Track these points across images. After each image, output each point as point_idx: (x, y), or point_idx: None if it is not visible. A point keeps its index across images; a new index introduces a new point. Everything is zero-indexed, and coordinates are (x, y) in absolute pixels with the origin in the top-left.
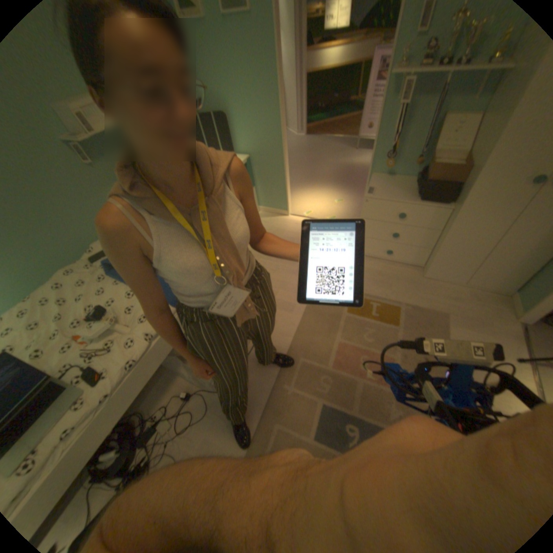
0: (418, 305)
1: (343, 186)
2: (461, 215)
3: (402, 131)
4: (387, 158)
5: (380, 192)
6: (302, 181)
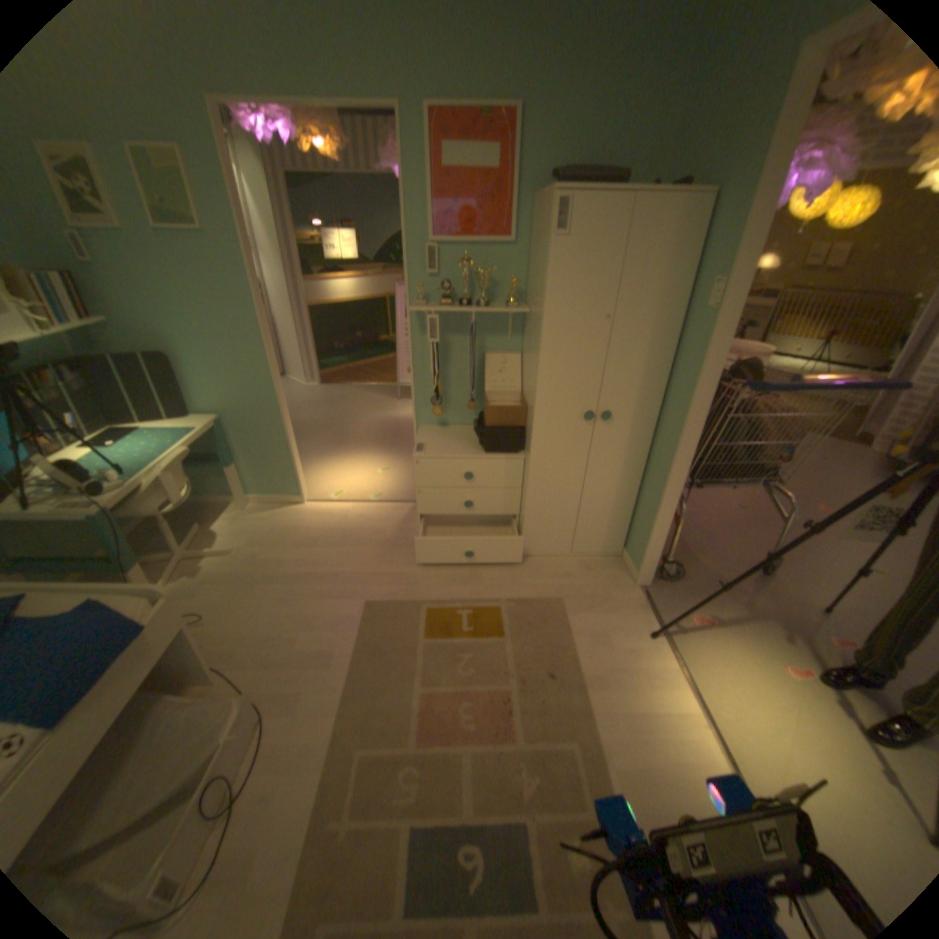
0: (518, 599)
1: (384, 451)
2: (530, 466)
3: (439, 376)
4: (429, 407)
5: (430, 450)
6: (318, 449)
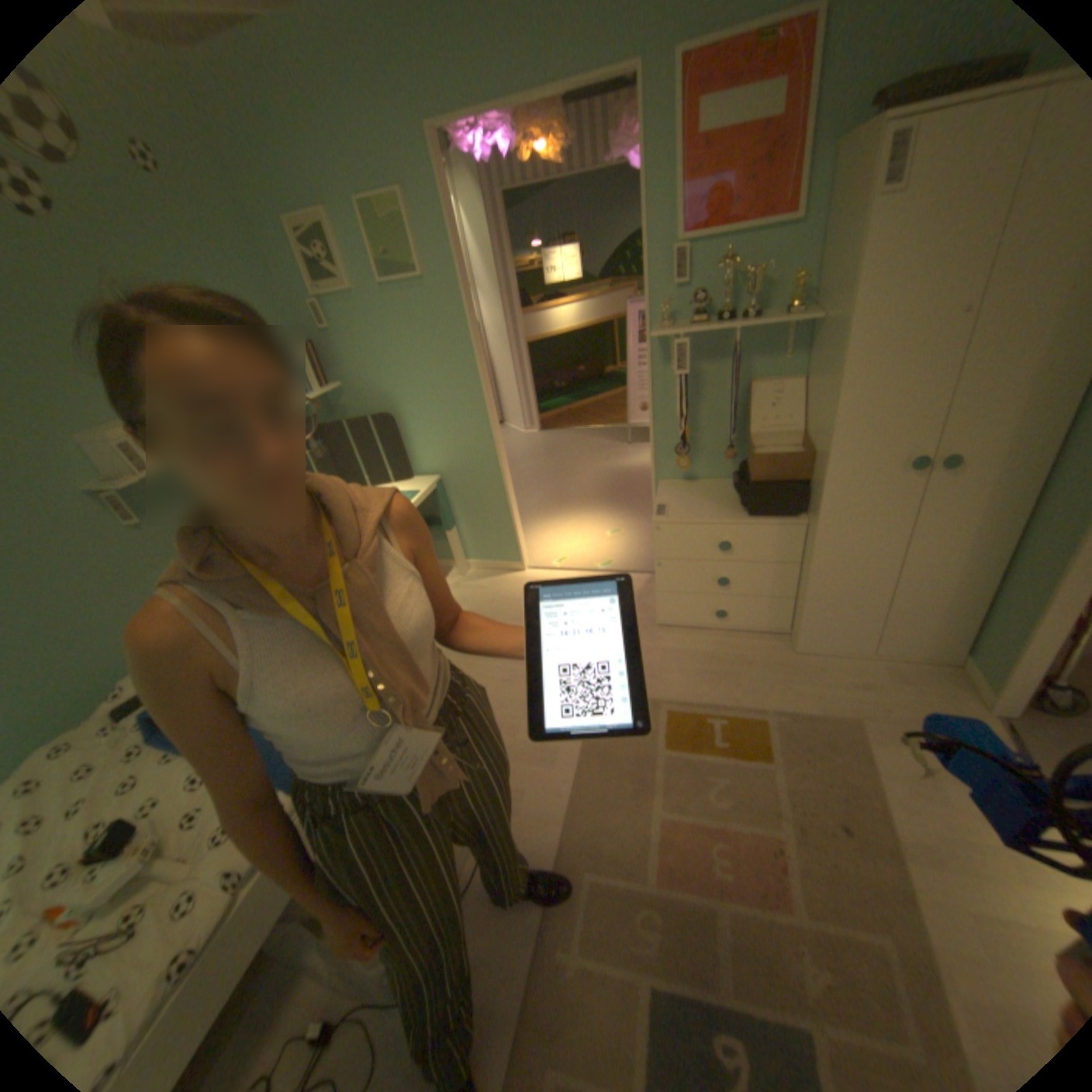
0: (795, 712)
1: (612, 507)
2: (818, 534)
3: (687, 415)
4: (672, 456)
5: (674, 511)
6: (539, 506)
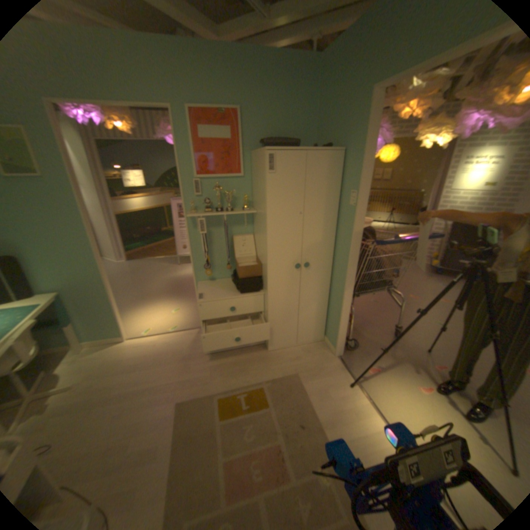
0: (272, 379)
1: (173, 298)
2: (268, 298)
3: (206, 251)
4: (202, 270)
5: (207, 296)
6: (129, 303)
